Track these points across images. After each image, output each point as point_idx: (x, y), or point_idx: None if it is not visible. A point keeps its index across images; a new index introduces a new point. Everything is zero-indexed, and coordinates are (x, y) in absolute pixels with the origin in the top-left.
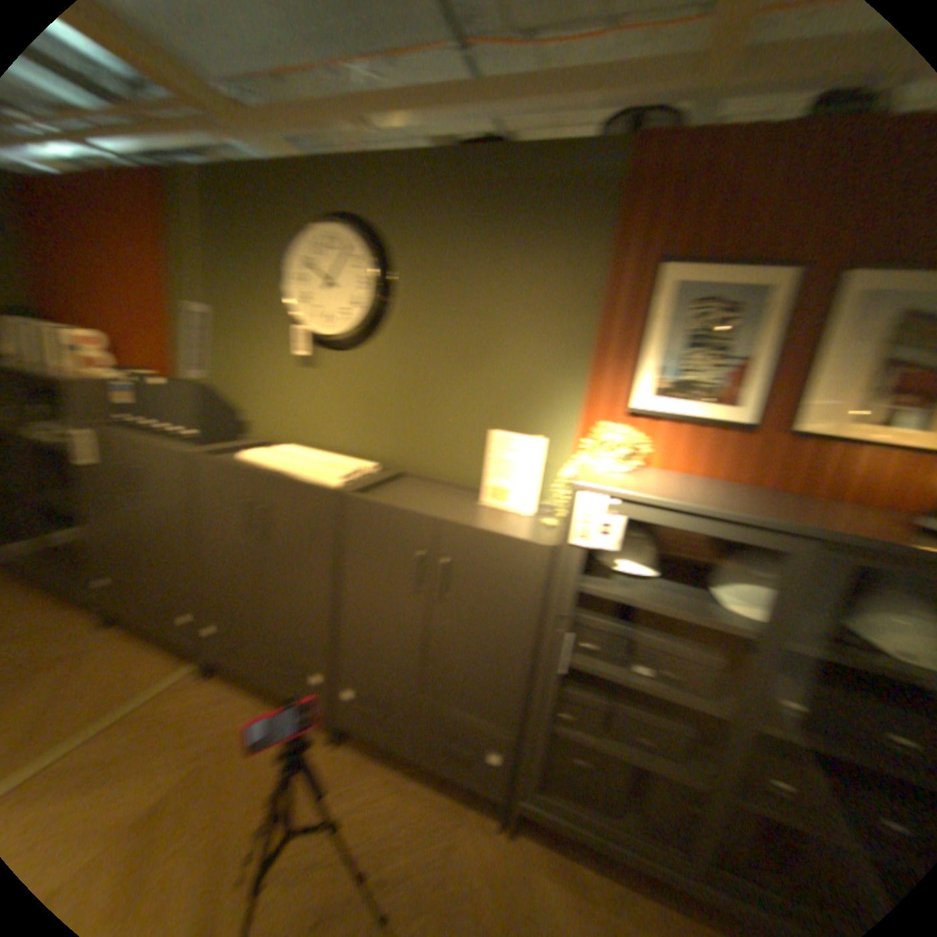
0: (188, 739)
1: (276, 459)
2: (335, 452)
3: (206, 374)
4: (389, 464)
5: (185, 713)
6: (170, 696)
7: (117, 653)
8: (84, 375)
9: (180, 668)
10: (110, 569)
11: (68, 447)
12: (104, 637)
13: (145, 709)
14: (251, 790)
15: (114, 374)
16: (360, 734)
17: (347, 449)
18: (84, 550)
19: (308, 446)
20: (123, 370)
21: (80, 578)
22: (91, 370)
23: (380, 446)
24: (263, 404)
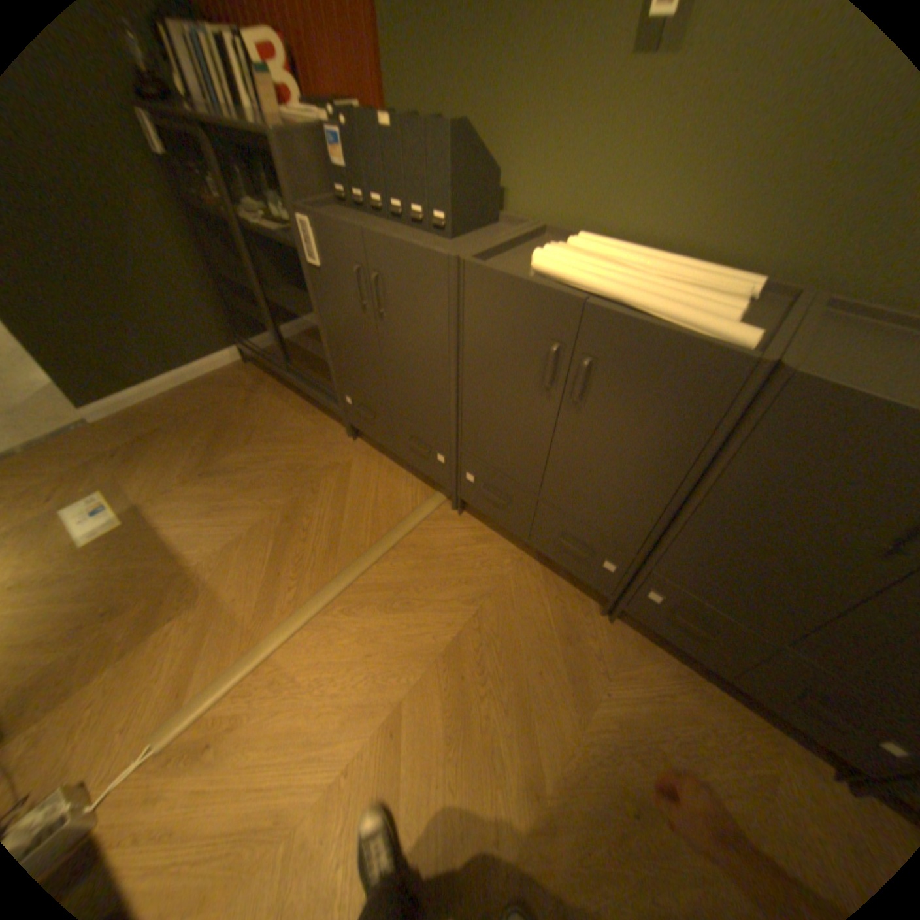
0: (466, 575)
1: (600, 269)
2: (670, 247)
3: (447, 97)
4: (792, 277)
5: (455, 545)
6: (437, 523)
7: (379, 466)
8: (289, 118)
9: (437, 492)
10: (364, 389)
11: (294, 235)
12: (362, 445)
13: (420, 533)
14: (539, 646)
15: (325, 111)
16: (661, 632)
17: (699, 243)
18: (335, 364)
19: (617, 235)
20: (334, 103)
21: (330, 383)
22: (294, 108)
23: (784, 238)
24: (545, 151)
